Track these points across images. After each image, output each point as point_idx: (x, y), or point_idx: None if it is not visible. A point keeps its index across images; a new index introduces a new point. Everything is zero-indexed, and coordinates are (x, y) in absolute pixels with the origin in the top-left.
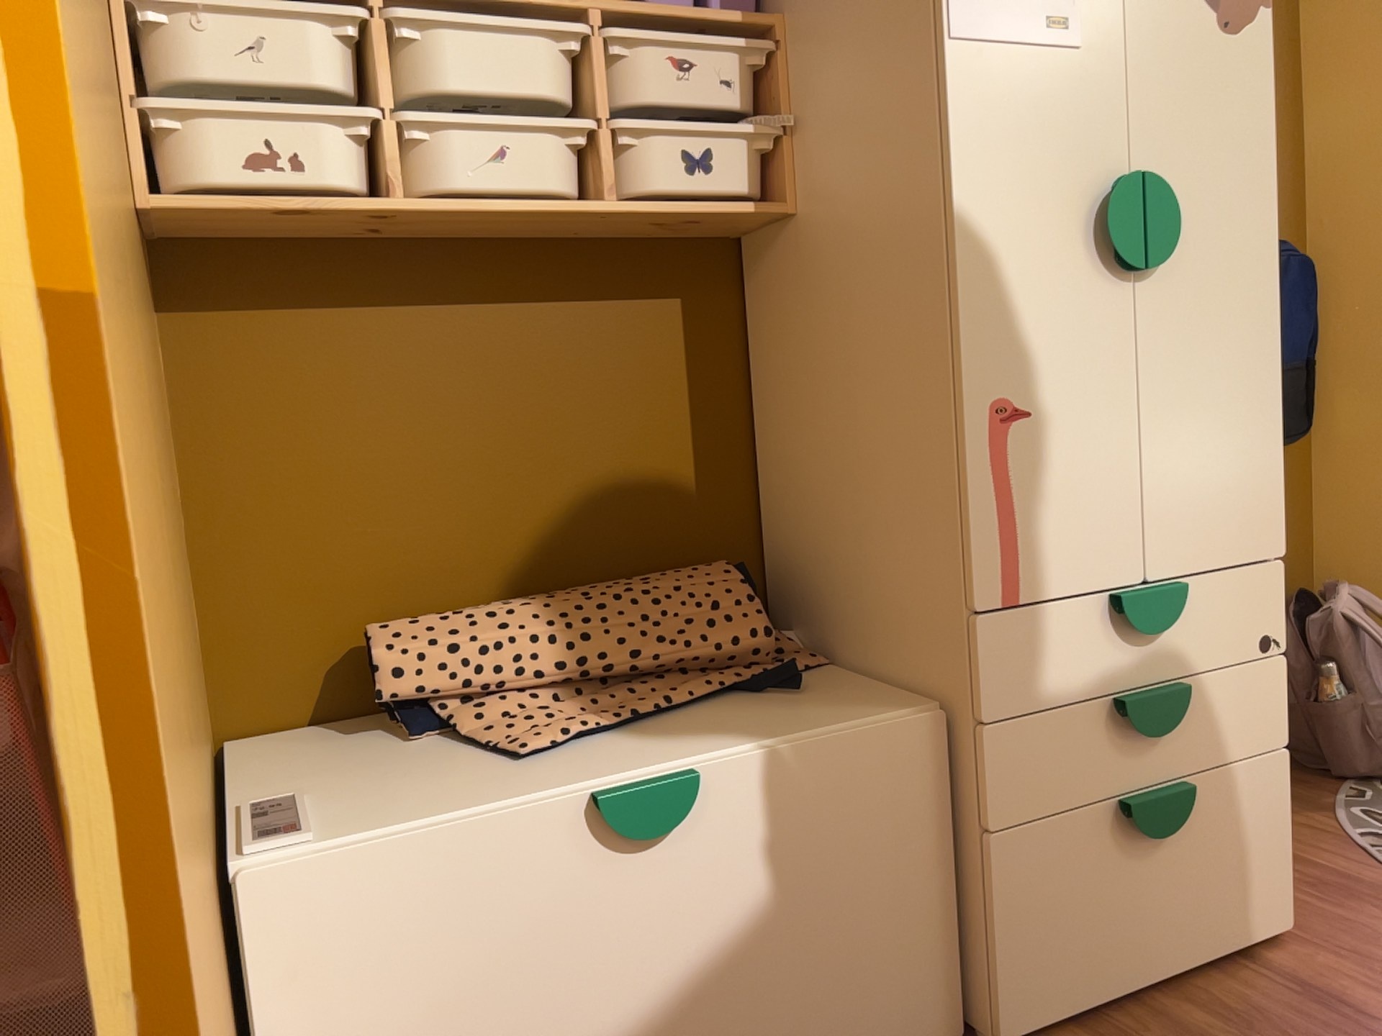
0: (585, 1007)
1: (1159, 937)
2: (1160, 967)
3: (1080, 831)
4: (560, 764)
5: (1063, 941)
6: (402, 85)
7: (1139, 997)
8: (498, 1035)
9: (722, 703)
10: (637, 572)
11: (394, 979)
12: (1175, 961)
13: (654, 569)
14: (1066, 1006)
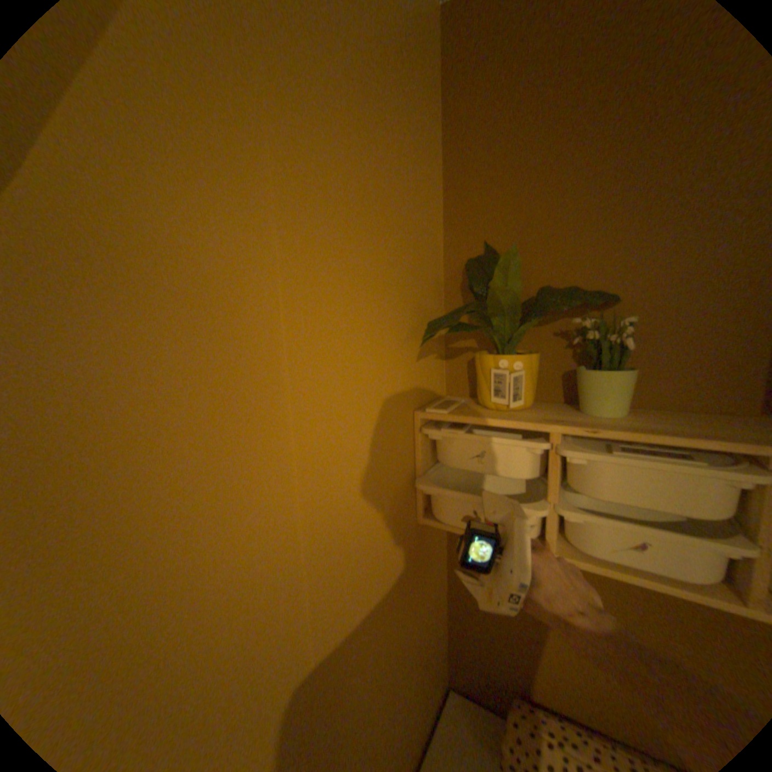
0: None
1: None
2: None
3: None
4: None
5: None
6: (570, 479)
7: None
8: None
9: None
10: None
11: None
12: None
13: None
14: None
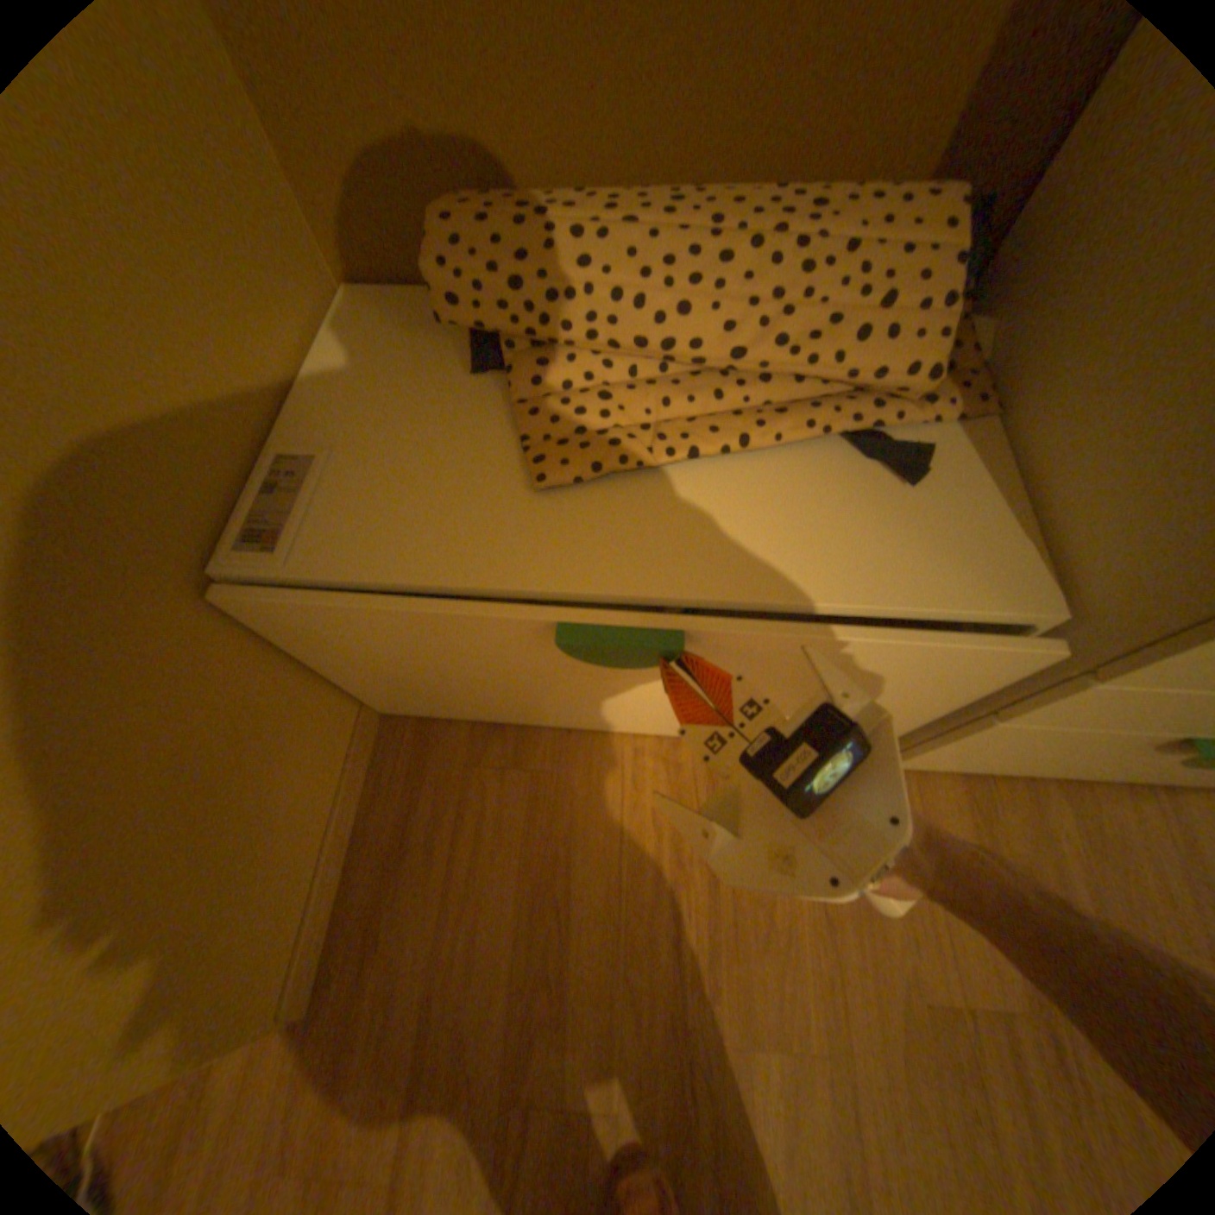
0: (555, 681)
1: (1093, 770)
2: (1071, 775)
3: (1103, 736)
4: (567, 515)
5: (997, 758)
6: None
7: (1031, 775)
8: (484, 677)
9: (806, 456)
10: (826, 159)
11: (389, 648)
12: (1090, 776)
13: (854, 159)
14: (960, 768)
